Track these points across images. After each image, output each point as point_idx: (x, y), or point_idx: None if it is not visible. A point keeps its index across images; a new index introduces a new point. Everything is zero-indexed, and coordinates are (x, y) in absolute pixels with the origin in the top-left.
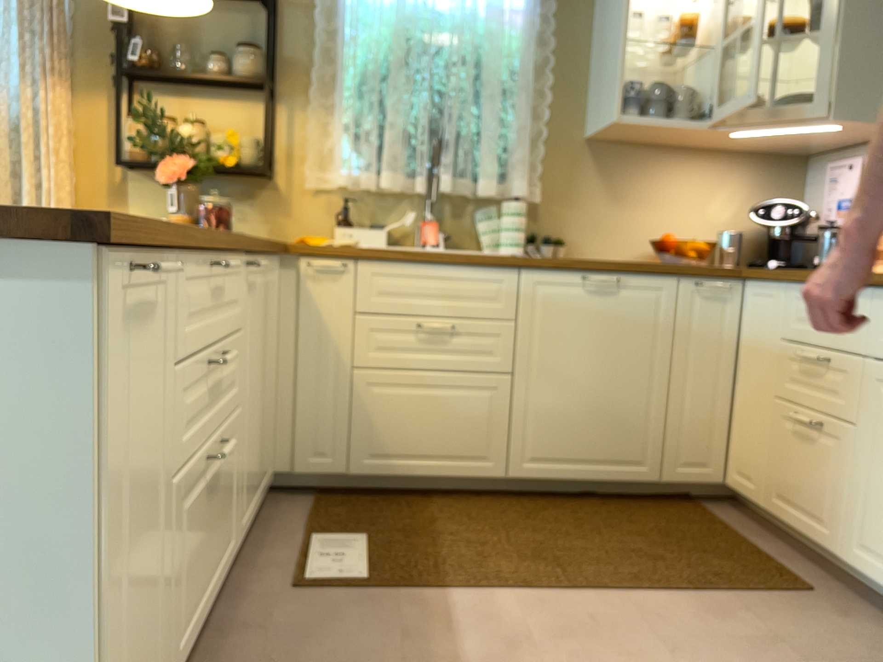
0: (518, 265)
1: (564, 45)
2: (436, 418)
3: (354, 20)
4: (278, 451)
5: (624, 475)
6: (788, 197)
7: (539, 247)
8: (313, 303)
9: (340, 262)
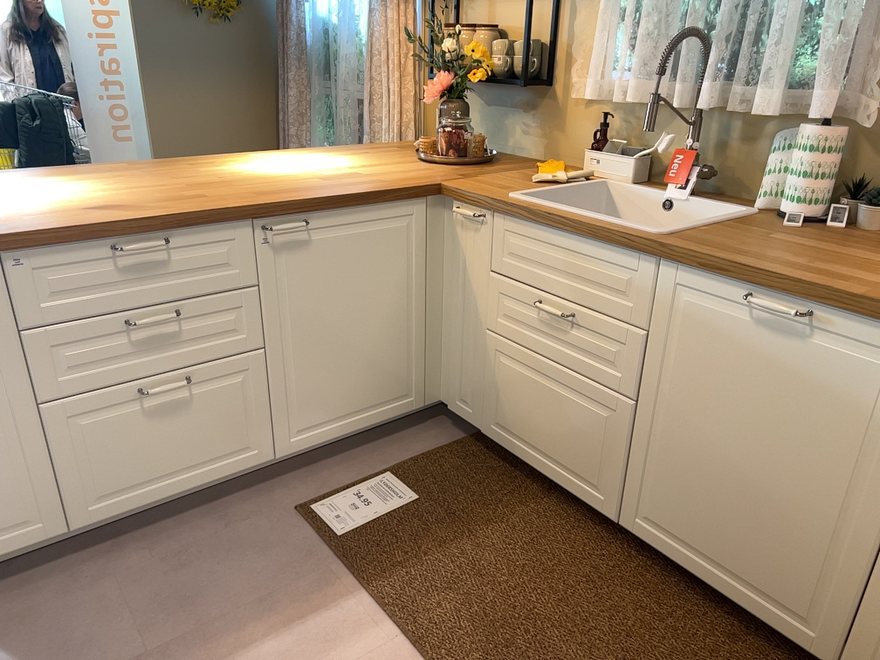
0: (651, 254)
1: None
2: (552, 414)
3: None
4: (442, 383)
5: (770, 617)
6: None
7: (859, 209)
8: (462, 250)
9: (482, 211)
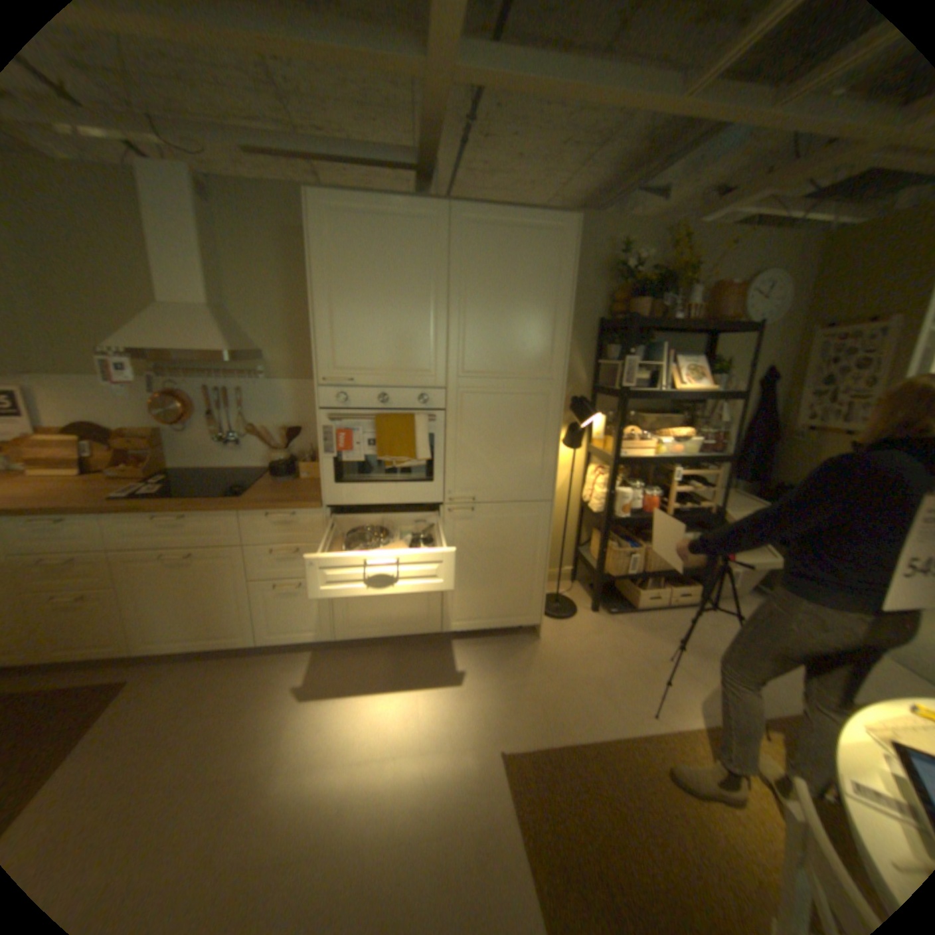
0: None
1: None
2: None
3: None
4: None
5: None
6: None
7: None
8: None
9: None
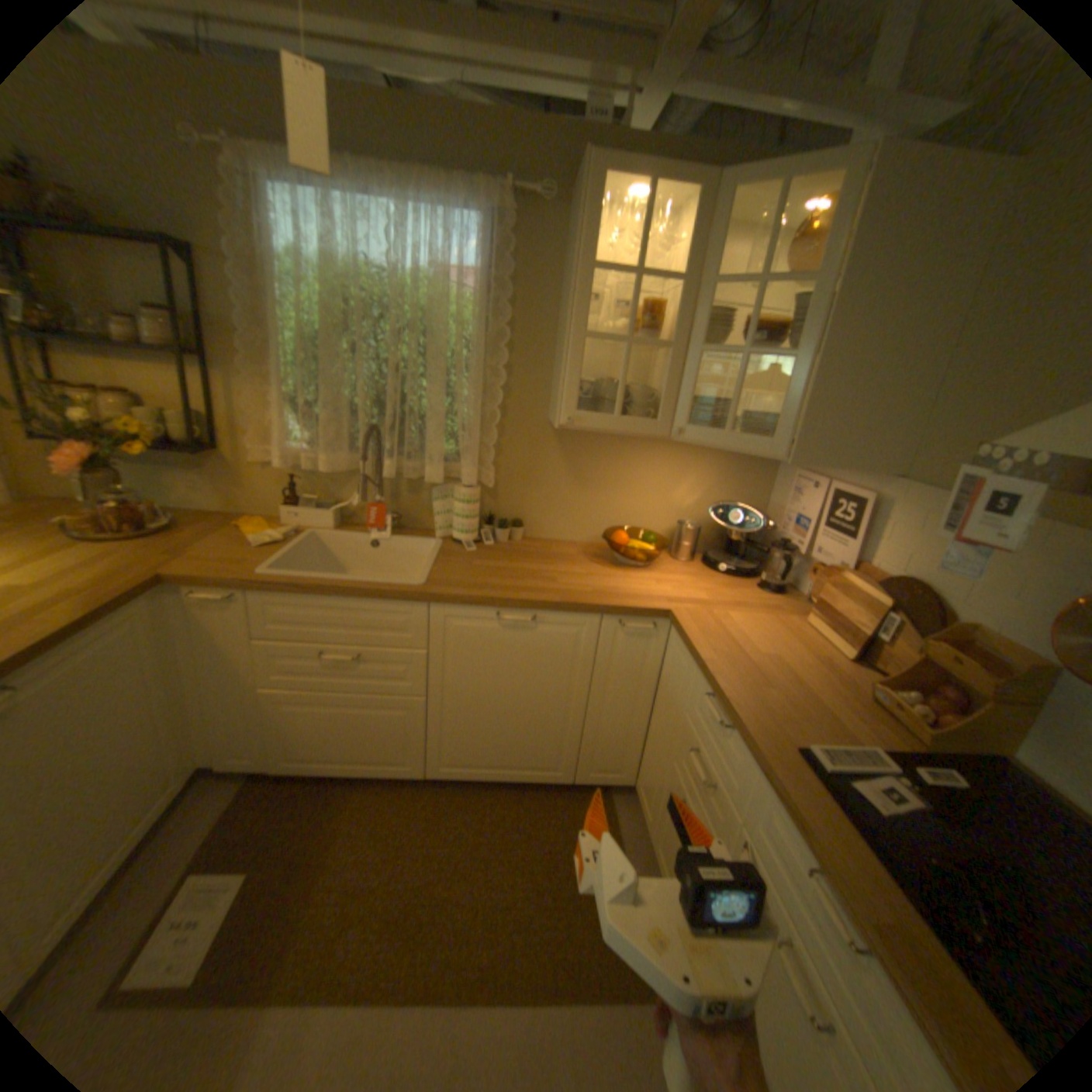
0: (423, 602)
1: (526, 312)
2: (349, 732)
3: (273, 277)
4: (196, 753)
5: (536, 779)
6: (755, 487)
7: (494, 529)
8: (203, 630)
9: (227, 593)
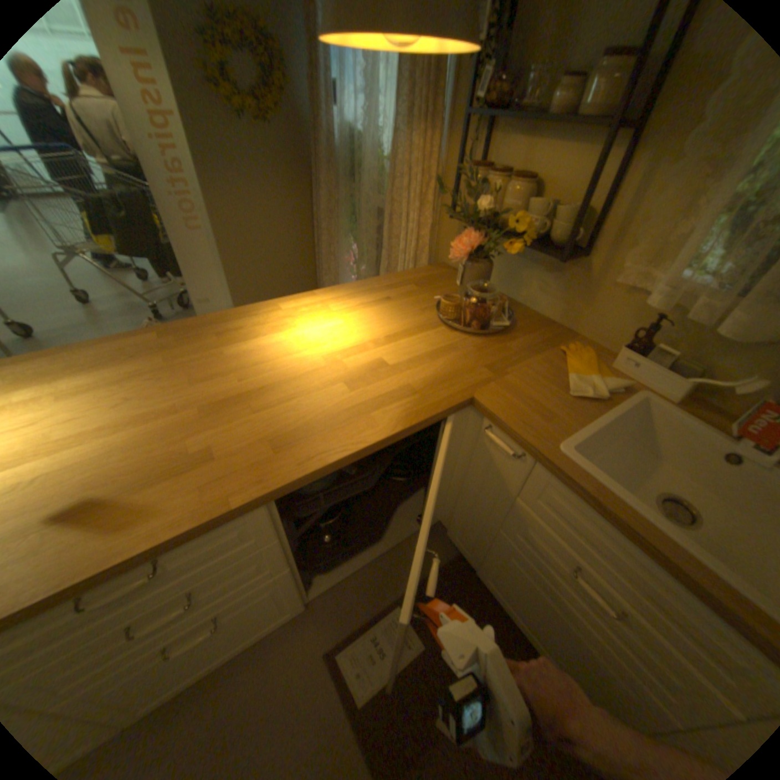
0: None
1: None
2: (561, 636)
3: None
4: (444, 515)
5: None
6: None
7: None
8: (487, 459)
9: (522, 449)
